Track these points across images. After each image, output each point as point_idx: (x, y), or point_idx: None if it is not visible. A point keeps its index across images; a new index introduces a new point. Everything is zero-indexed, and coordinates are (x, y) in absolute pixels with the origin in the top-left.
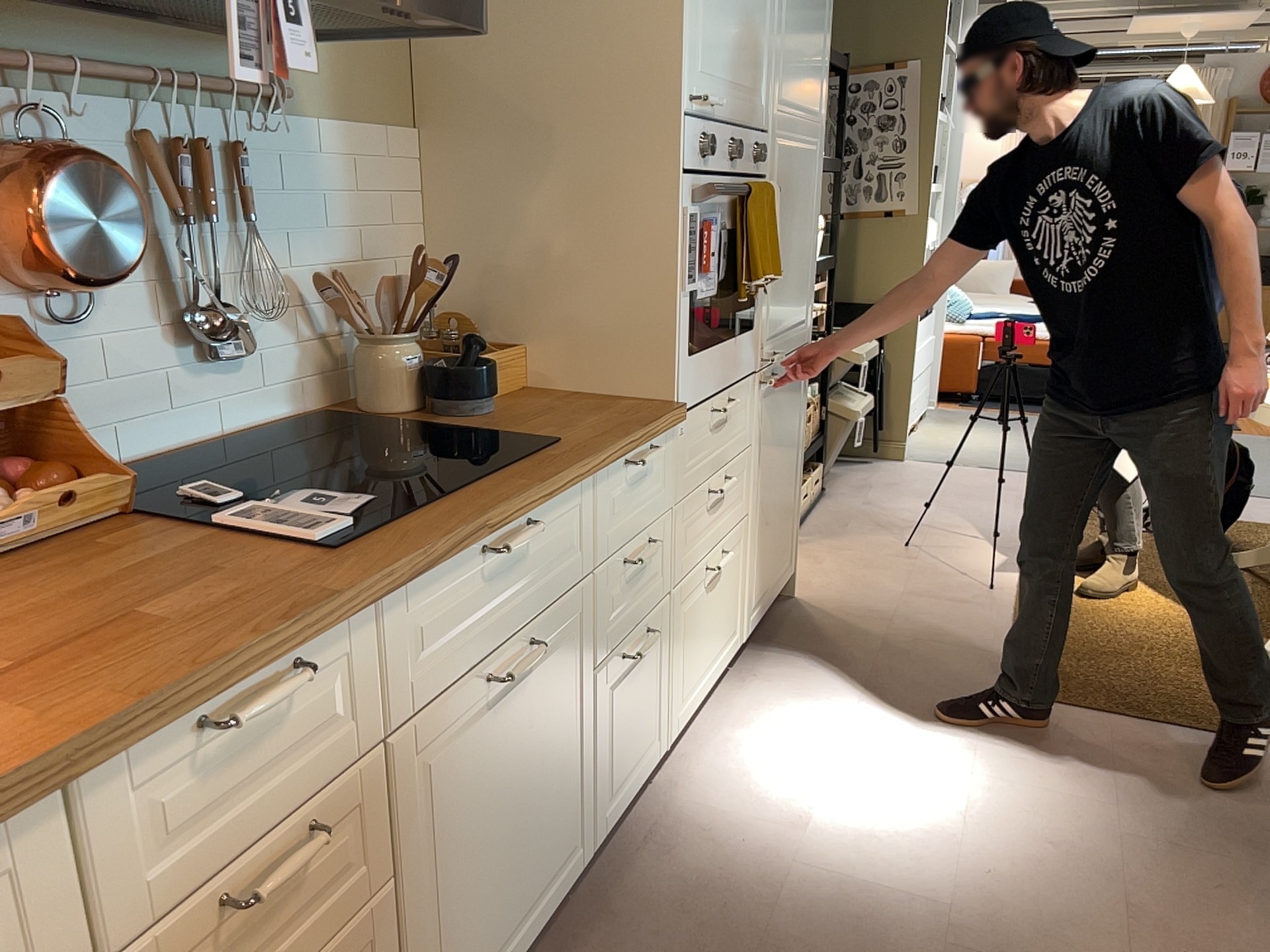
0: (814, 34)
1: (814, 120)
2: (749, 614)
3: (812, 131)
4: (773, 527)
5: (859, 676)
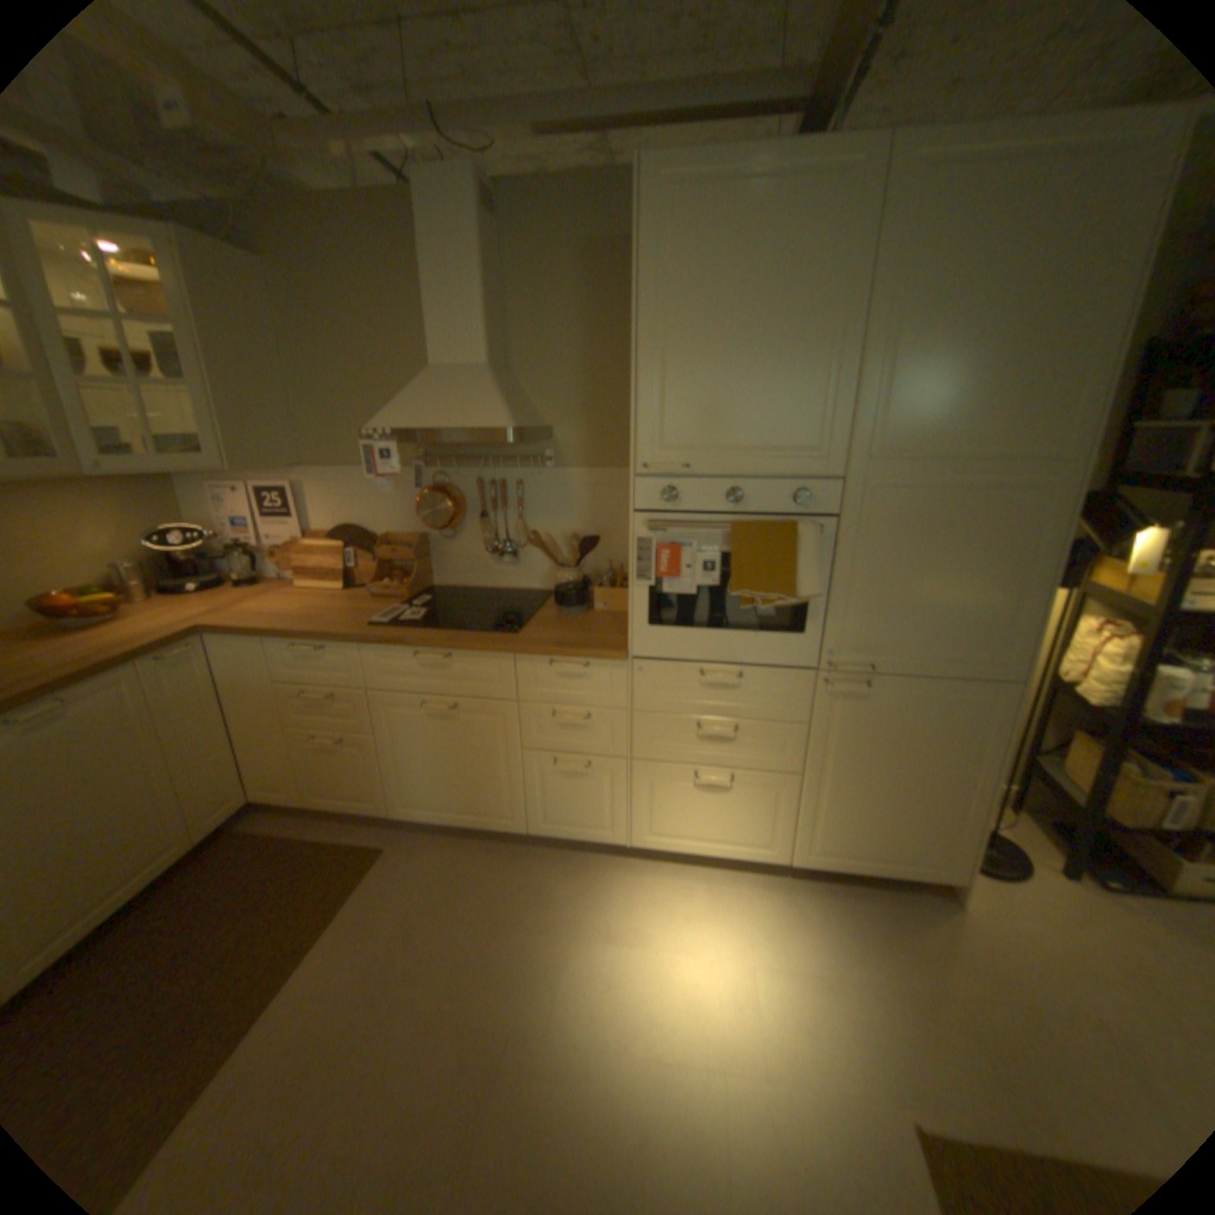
0: (1017, 366)
1: (1029, 455)
2: (803, 852)
3: (1013, 468)
4: (874, 813)
5: (845, 975)
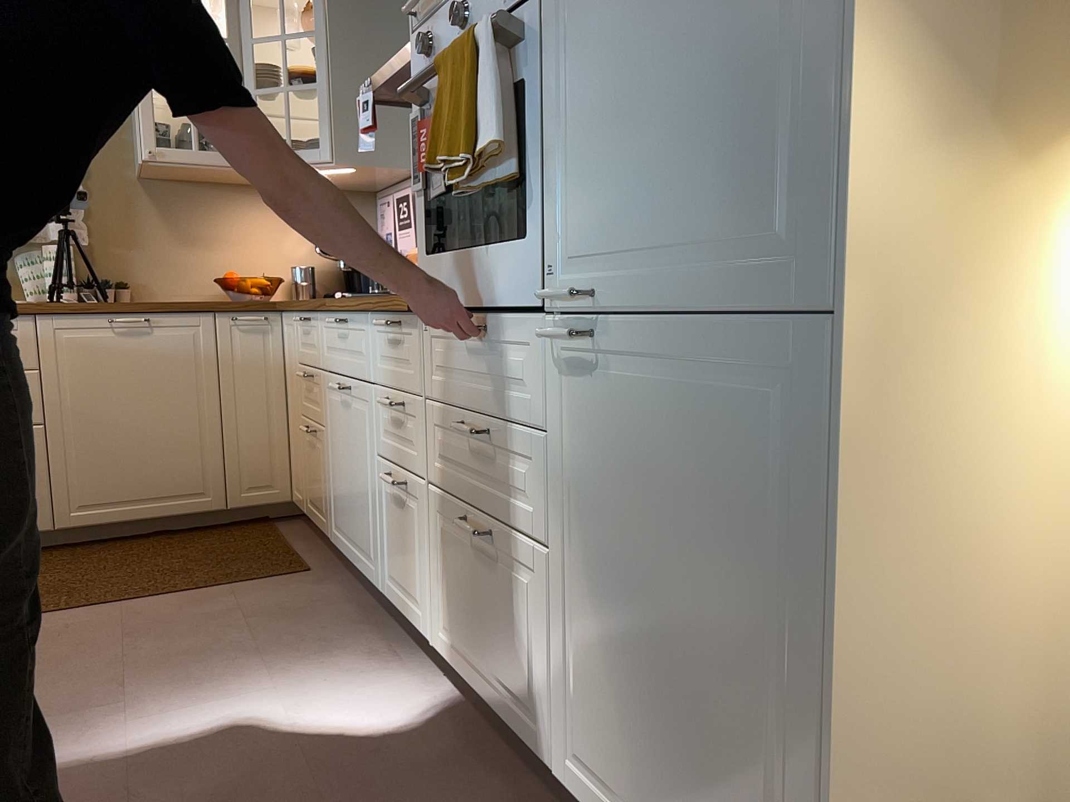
0: None
1: None
2: (566, 751)
3: None
4: (640, 690)
5: None
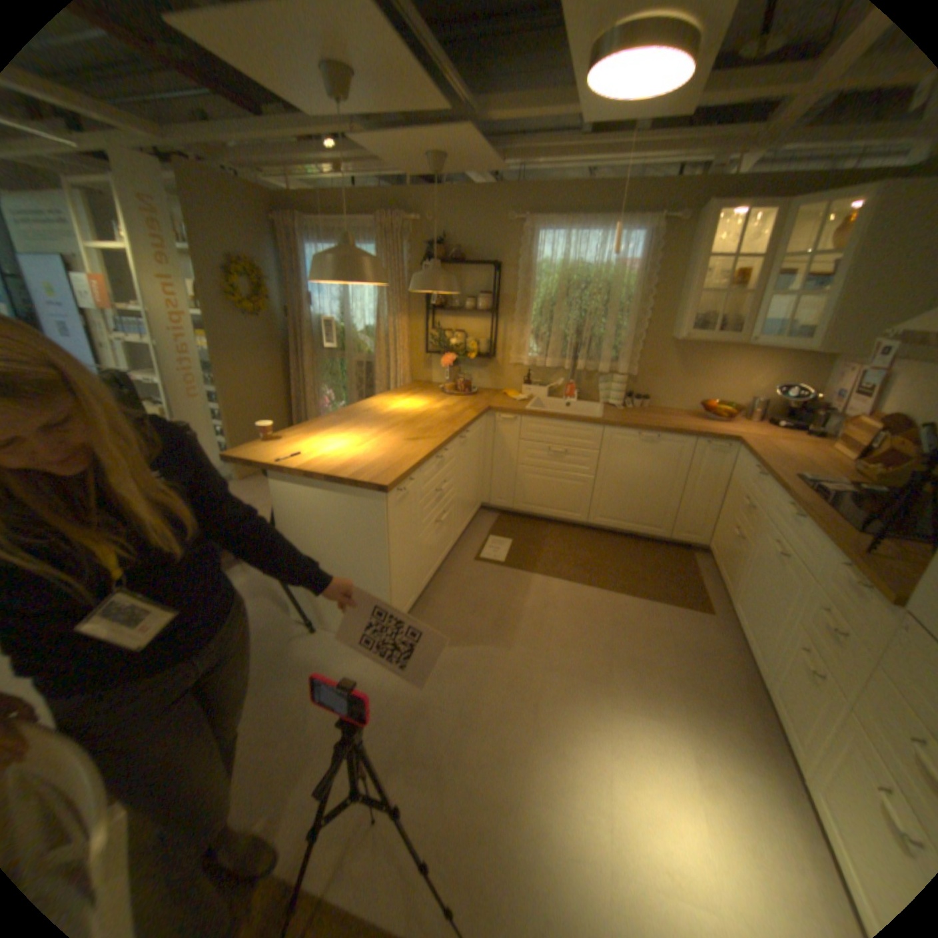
0: None
1: None
2: None
3: None
4: None
5: None
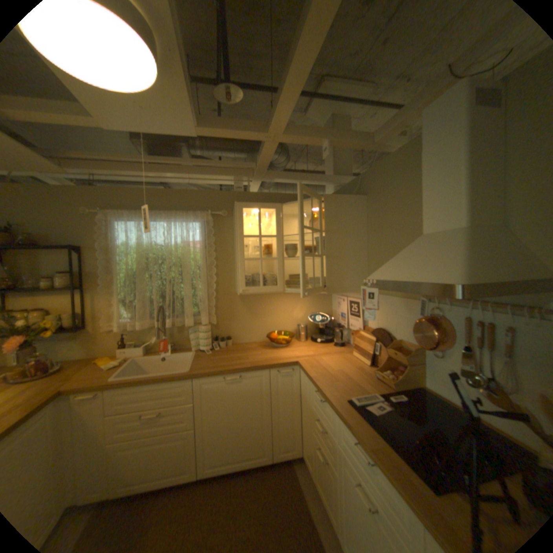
0: None
1: None
2: None
3: None
4: None
5: None
